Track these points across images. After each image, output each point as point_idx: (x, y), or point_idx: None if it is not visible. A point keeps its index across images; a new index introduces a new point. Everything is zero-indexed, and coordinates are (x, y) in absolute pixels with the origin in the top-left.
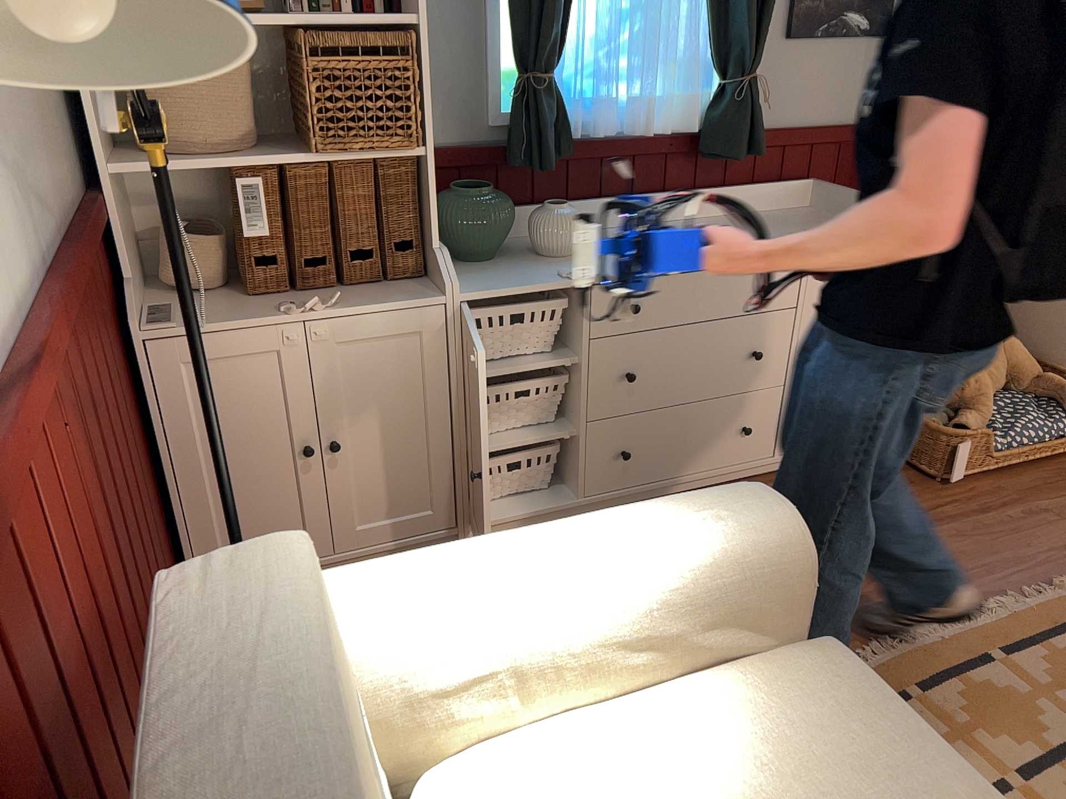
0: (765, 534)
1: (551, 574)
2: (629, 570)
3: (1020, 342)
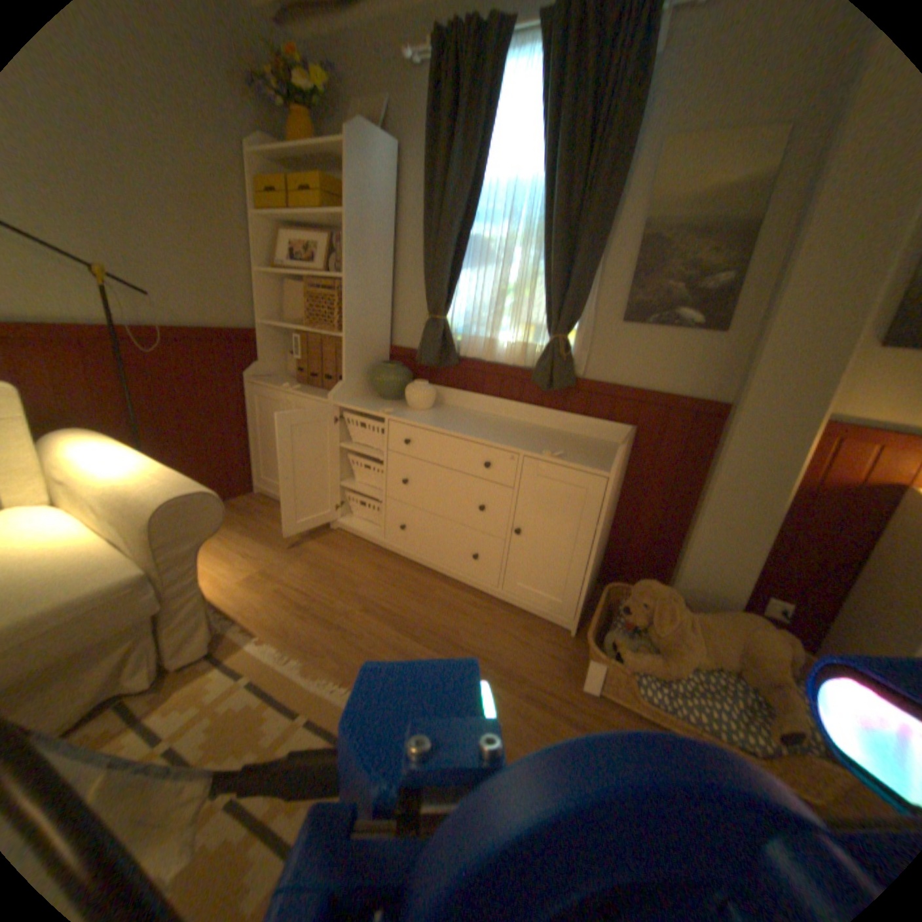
0: (149, 499)
1: (102, 464)
2: (110, 478)
3: (782, 645)
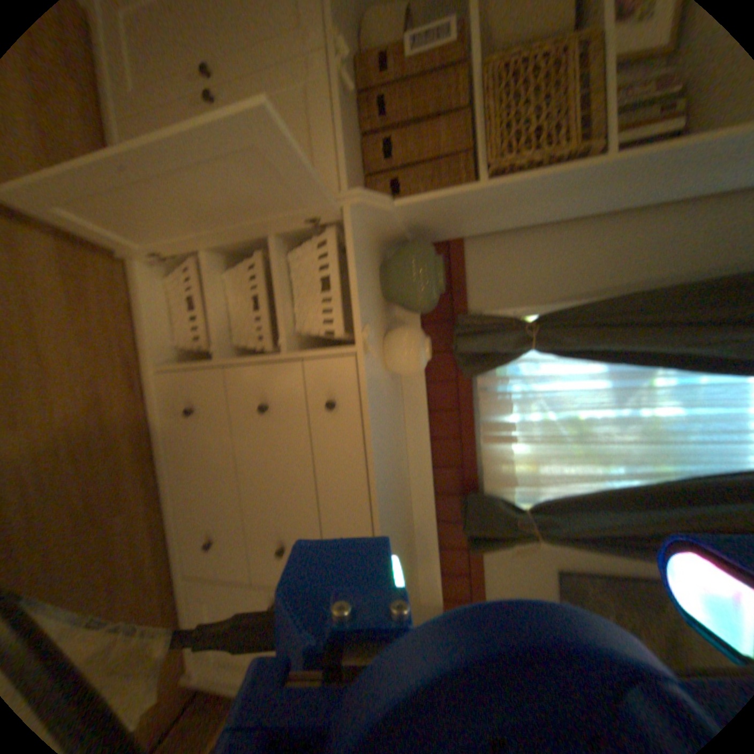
0: None
1: None
2: None
3: None
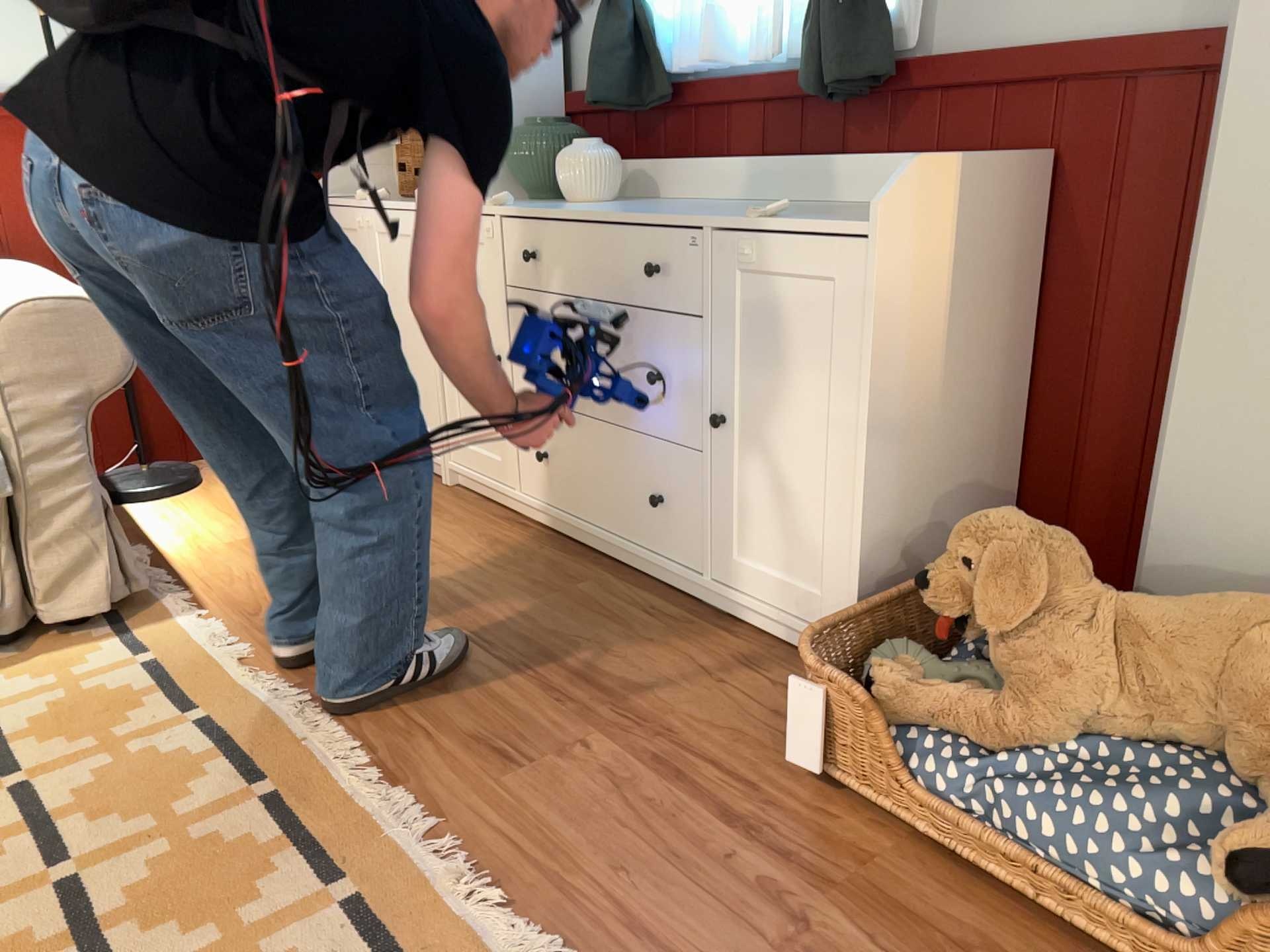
0: (9, 303)
1: None
2: None
3: None
